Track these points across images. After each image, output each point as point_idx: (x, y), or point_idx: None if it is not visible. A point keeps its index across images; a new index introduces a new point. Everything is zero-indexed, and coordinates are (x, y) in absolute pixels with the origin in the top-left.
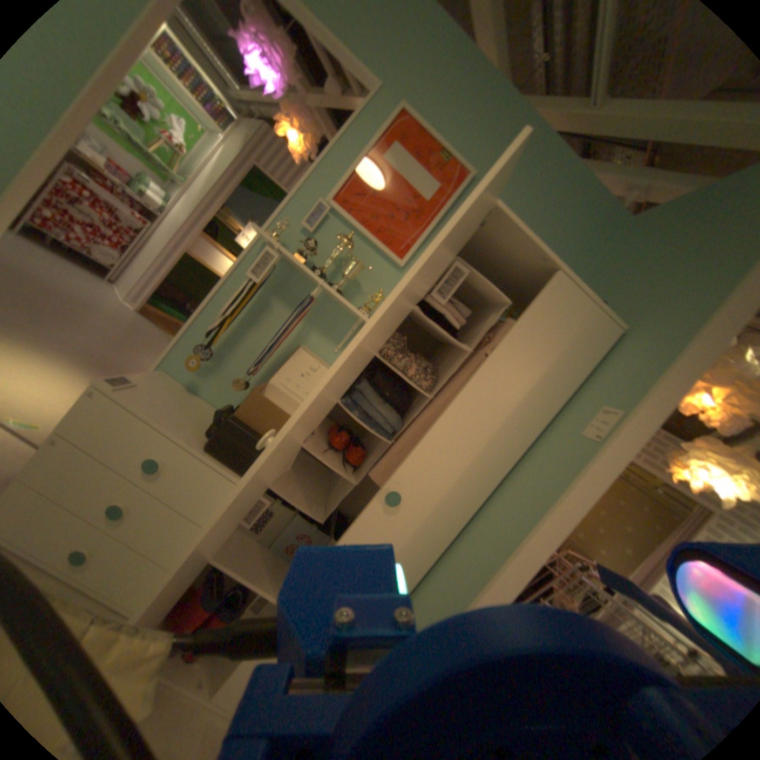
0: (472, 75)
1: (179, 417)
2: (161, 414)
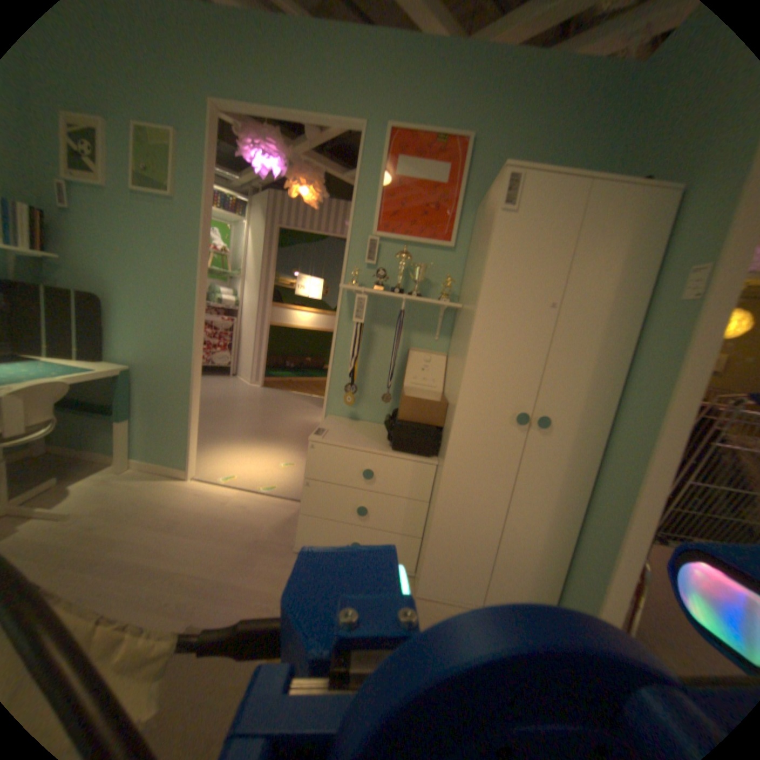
0: (427, 58)
1: (361, 436)
2: (352, 439)
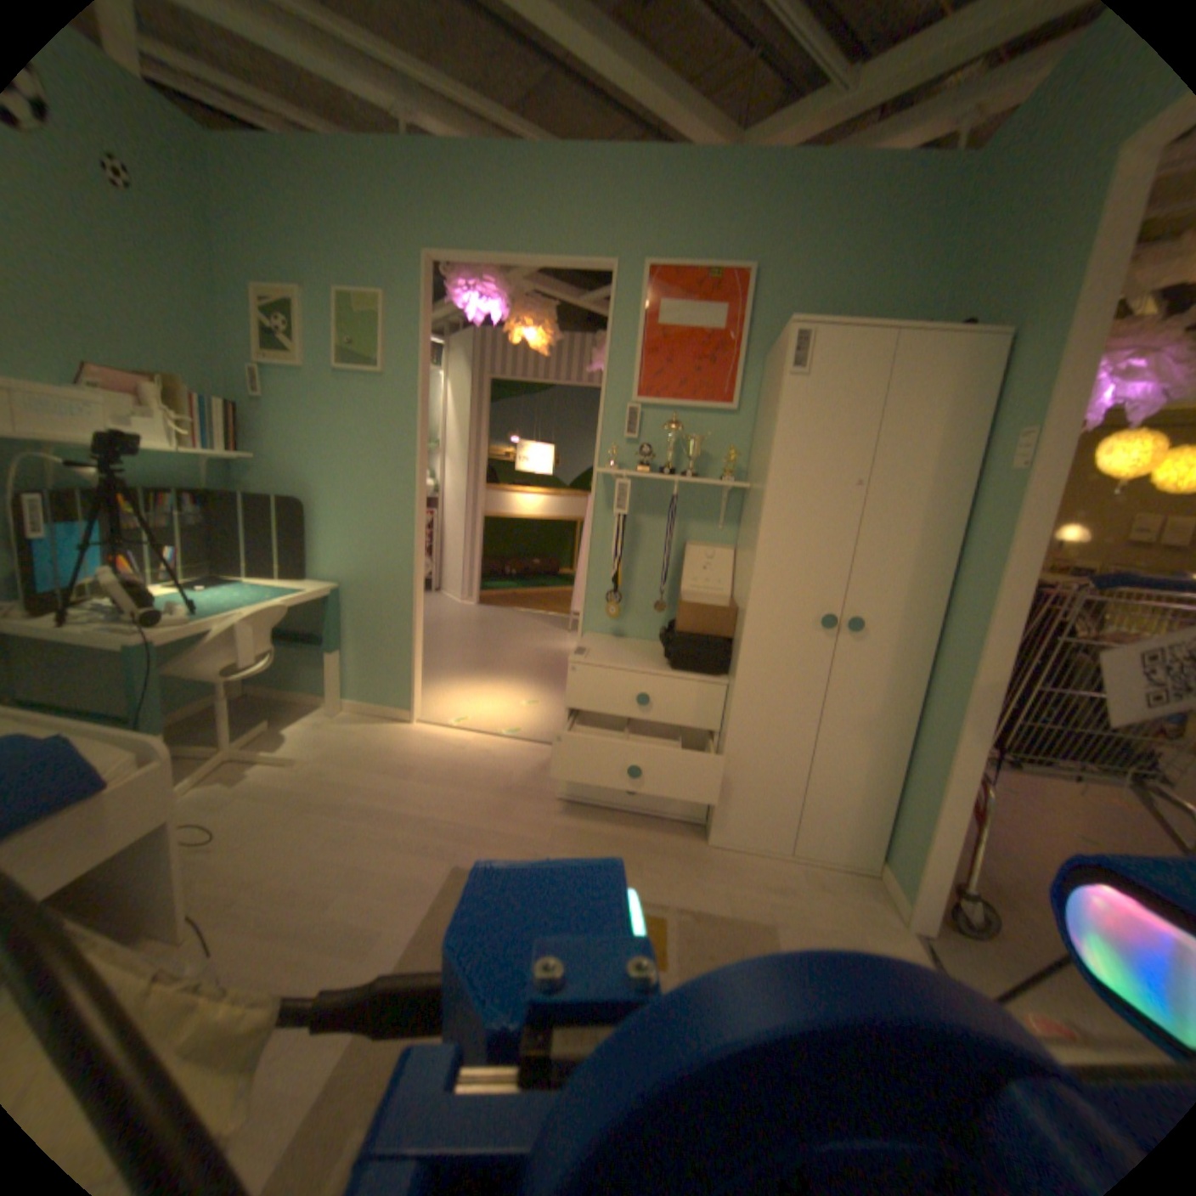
0: (691, 173)
1: (631, 655)
2: (619, 658)
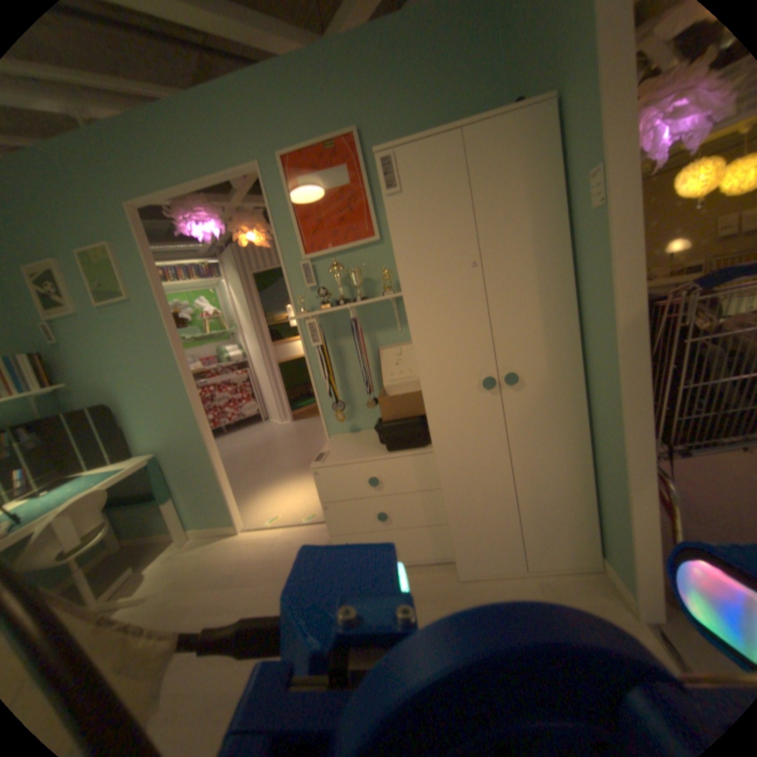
0: (285, 76)
1: (360, 447)
2: (350, 453)
